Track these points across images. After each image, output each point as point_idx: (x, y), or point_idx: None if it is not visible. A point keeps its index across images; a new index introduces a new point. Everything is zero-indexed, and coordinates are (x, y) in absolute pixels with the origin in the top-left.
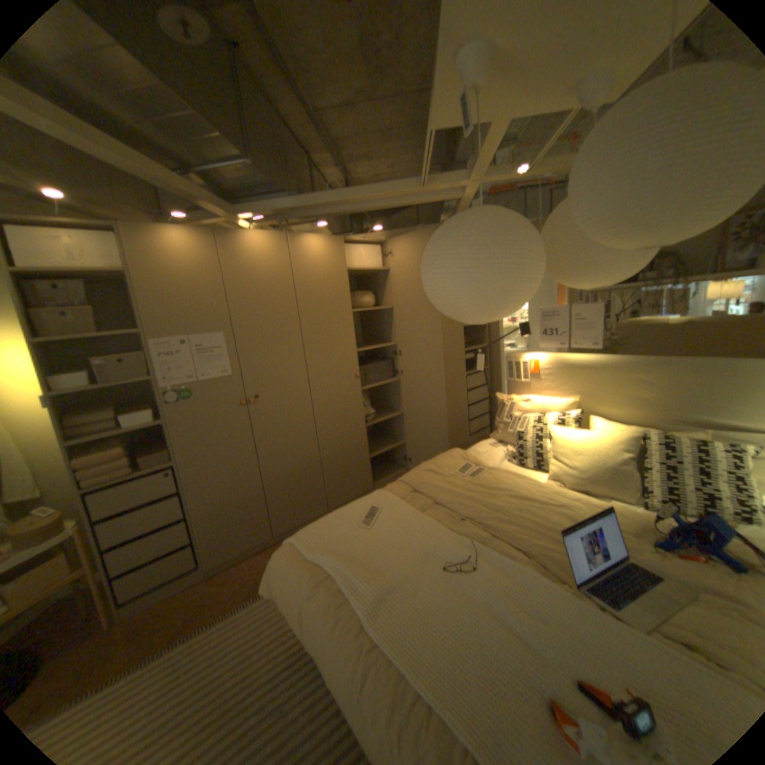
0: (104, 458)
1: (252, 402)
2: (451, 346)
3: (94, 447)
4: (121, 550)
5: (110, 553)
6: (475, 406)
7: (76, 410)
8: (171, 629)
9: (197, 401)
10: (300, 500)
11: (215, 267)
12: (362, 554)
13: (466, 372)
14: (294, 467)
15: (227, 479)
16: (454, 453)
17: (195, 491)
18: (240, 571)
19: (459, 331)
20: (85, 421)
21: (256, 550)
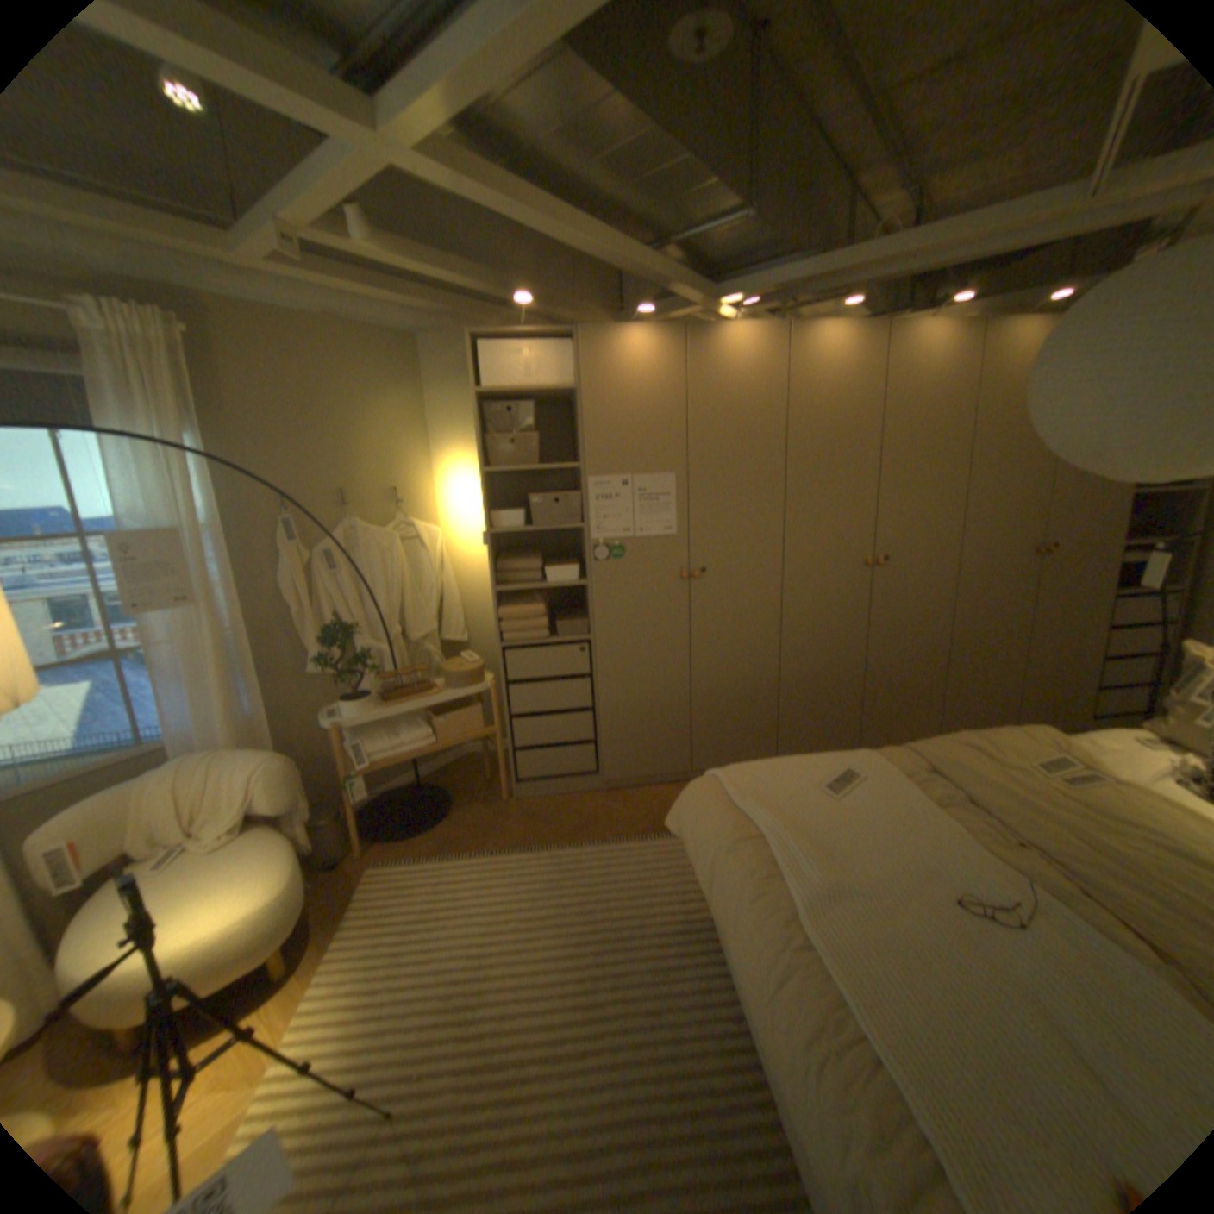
0: (527, 612)
1: (695, 577)
2: (1090, 531)
3: (519, 599)
4: (527, 720)
5: (517, 721)
6: (1125, 662)
7: (508, 553)
8: (562, 828)
9: (629, 563)
10: (737, 733)
11: (678, 380)
12: (817, 827)
13: (1117, 590)
14: (738, 683)
15: (647, 674)
16: (1039, 734)
17: (609, 677)
18: (644, 796)
19: (1119, 502)
20: (514, 566)
21: (667, 779)
